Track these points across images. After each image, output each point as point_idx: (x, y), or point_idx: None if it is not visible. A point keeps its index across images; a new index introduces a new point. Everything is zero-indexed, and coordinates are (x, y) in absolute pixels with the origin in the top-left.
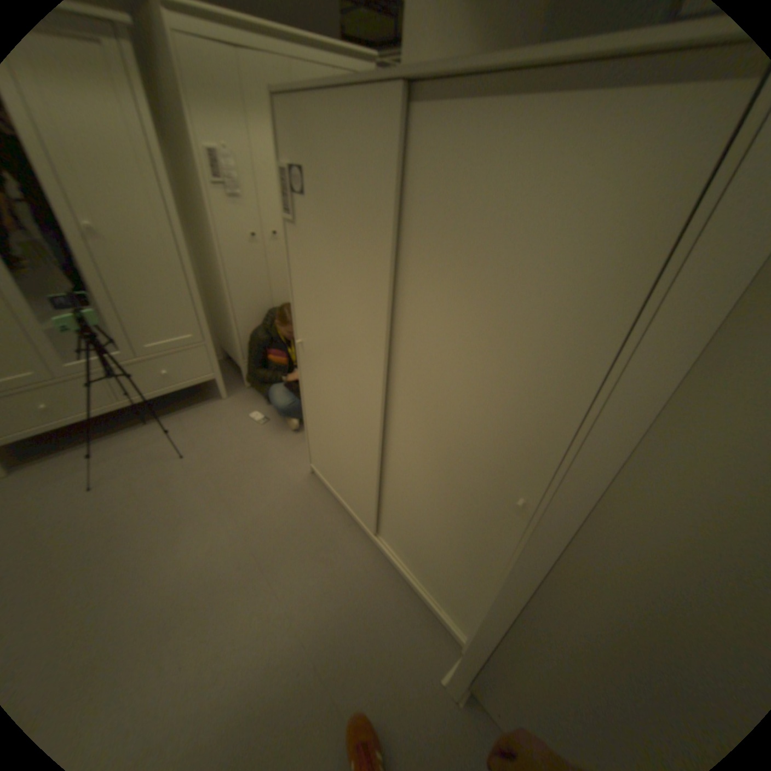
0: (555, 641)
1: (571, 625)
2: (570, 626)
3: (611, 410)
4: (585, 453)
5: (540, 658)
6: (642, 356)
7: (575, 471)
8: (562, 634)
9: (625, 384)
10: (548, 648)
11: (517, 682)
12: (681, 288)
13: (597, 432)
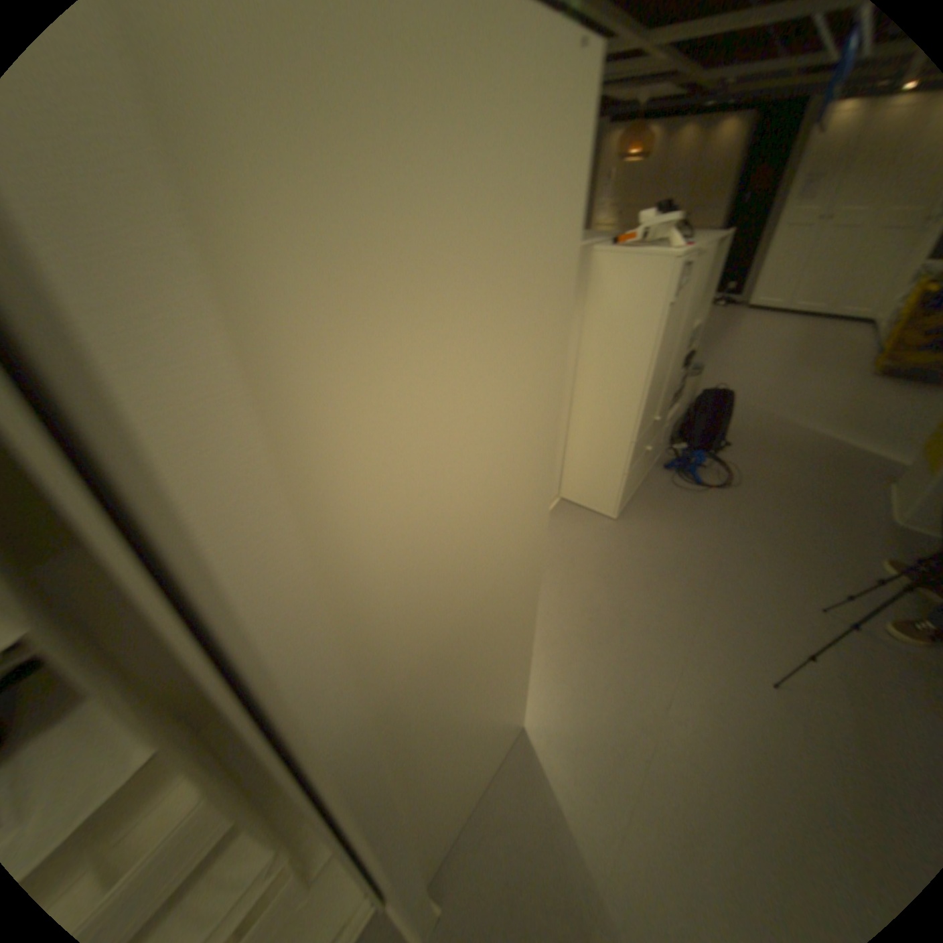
0: (419, 774)
1: (414, 752)
2: (414, 753)
3: (227, 632)
4: (262, 690)
5: (424, 795)
6: (180, 553)
7: (275, 714)
8: (416, 765)
9: (206, 596)
10: (421, 784)
11: (431, 827)
12: (112, 438)
13: (246, 663)
